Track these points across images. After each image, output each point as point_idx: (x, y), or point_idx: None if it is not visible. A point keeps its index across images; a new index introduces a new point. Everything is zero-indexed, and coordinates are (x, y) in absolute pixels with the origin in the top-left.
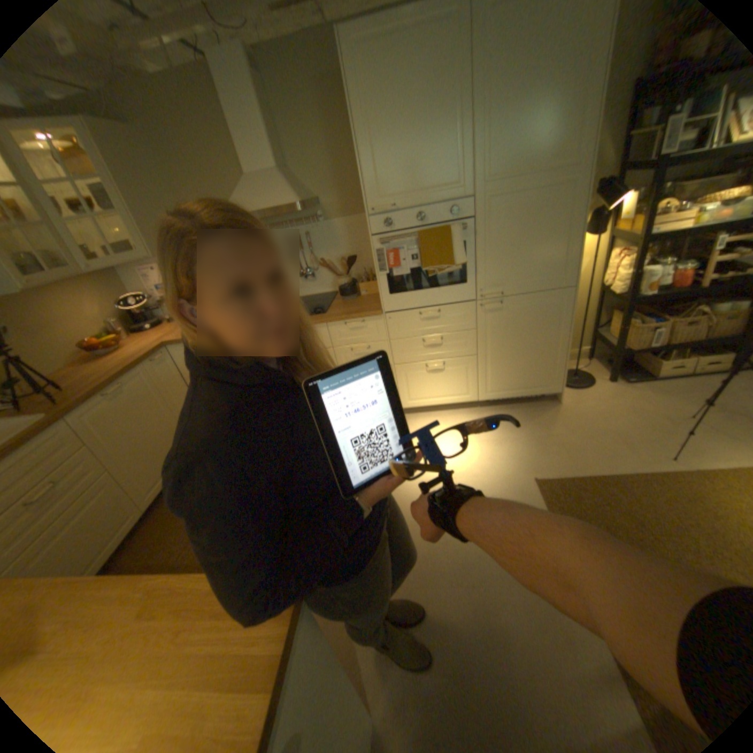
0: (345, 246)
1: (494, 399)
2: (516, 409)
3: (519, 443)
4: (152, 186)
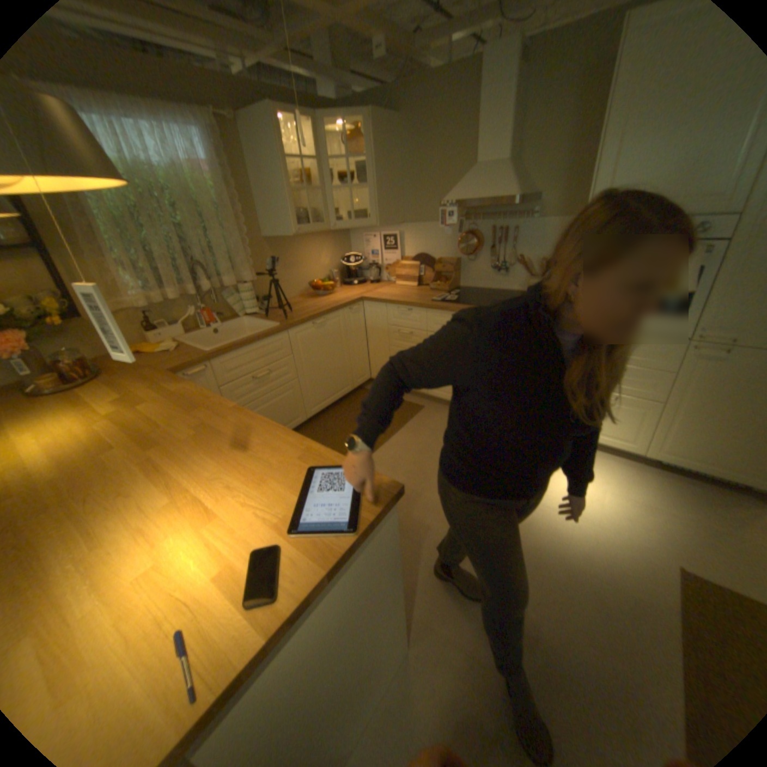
0: (552, 247)
1: (669, 463)
2: (697, 487)
3: (680, 524)
4: (399, 167)
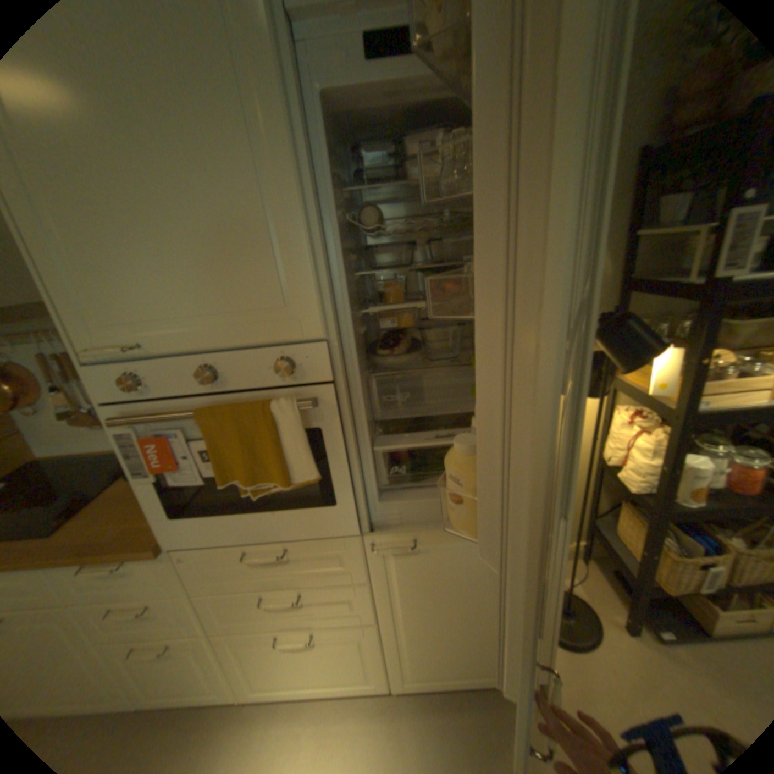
0: None
1: (420, 692)
2: (464, 711)
3: None
4: None
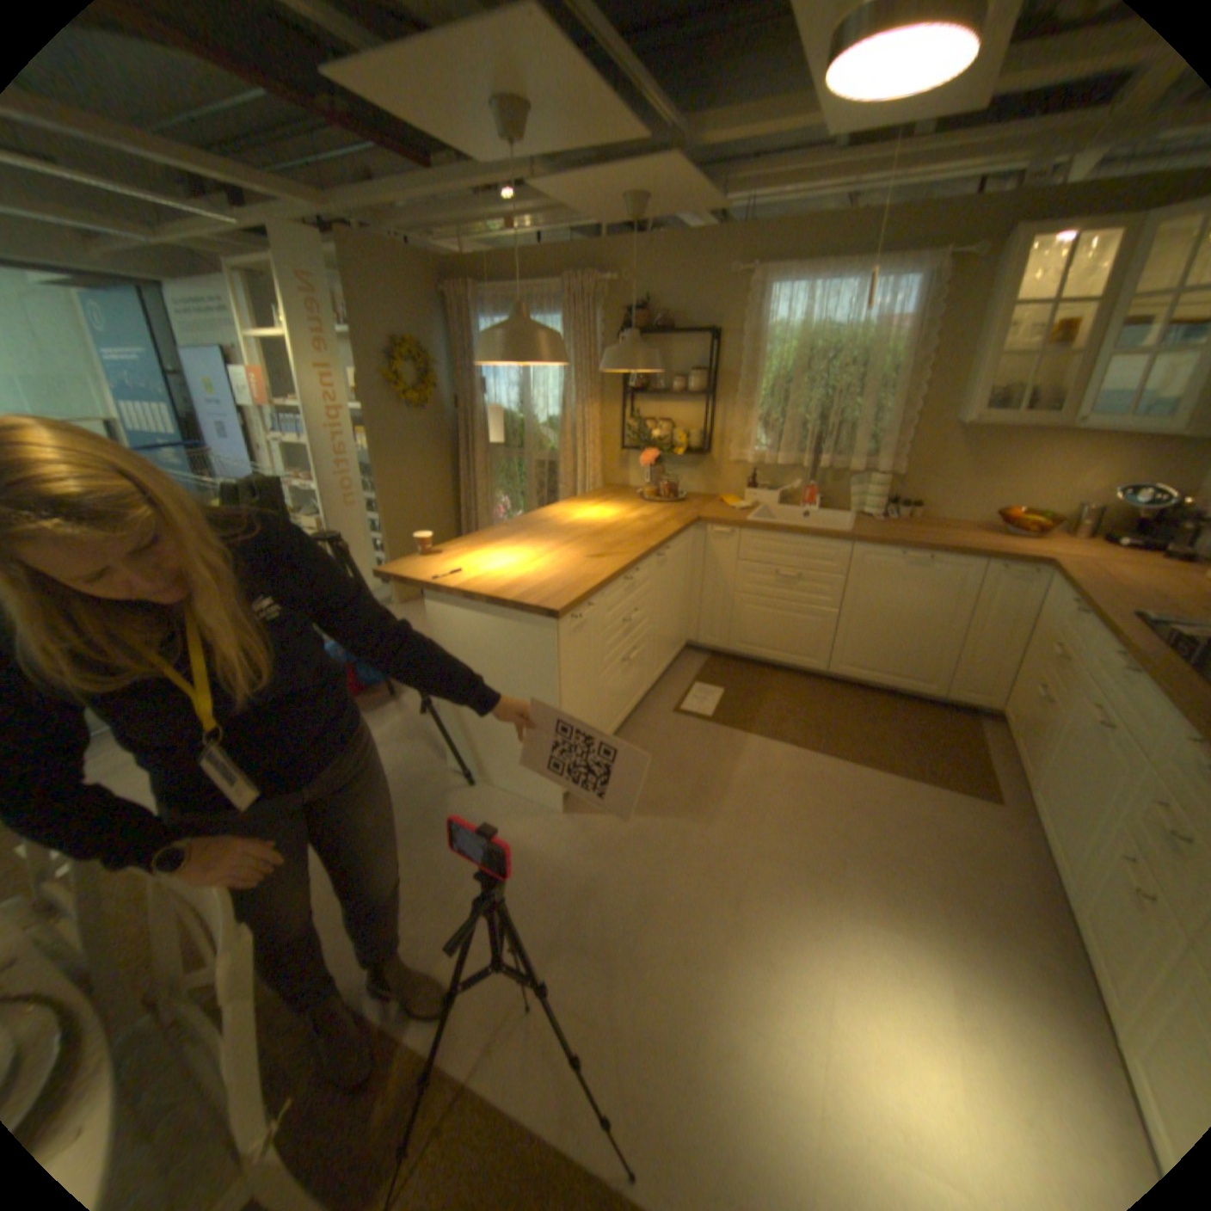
0: None
1: None
2: None
3: None
4: None
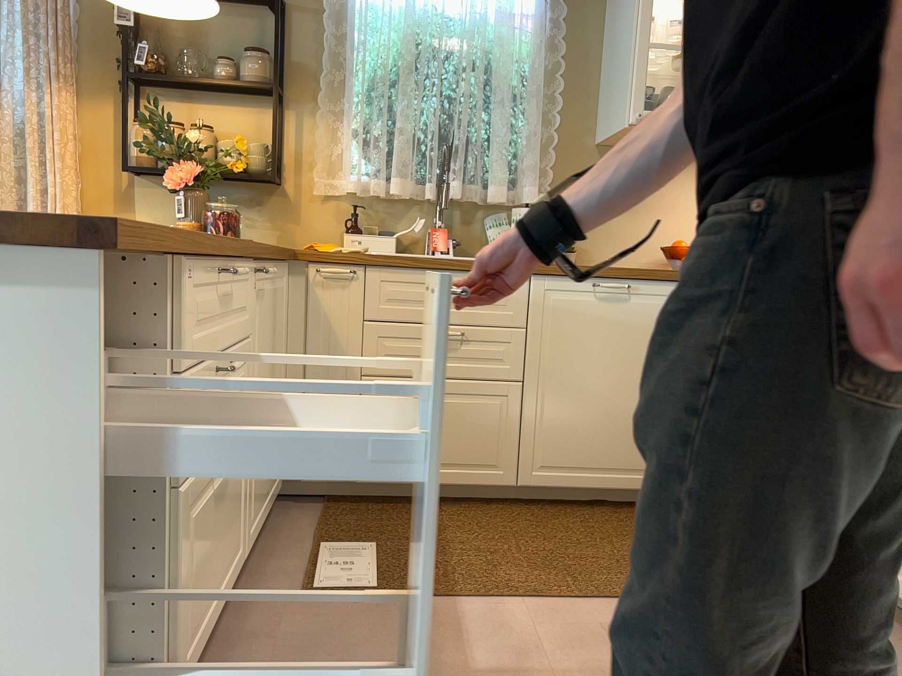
0: None
1: None
2: None
3: None
4: None
